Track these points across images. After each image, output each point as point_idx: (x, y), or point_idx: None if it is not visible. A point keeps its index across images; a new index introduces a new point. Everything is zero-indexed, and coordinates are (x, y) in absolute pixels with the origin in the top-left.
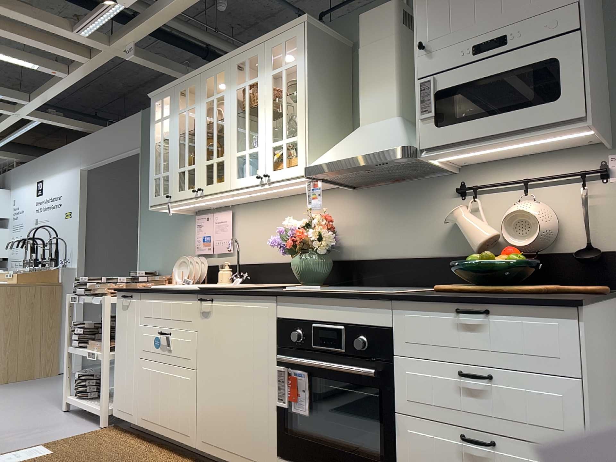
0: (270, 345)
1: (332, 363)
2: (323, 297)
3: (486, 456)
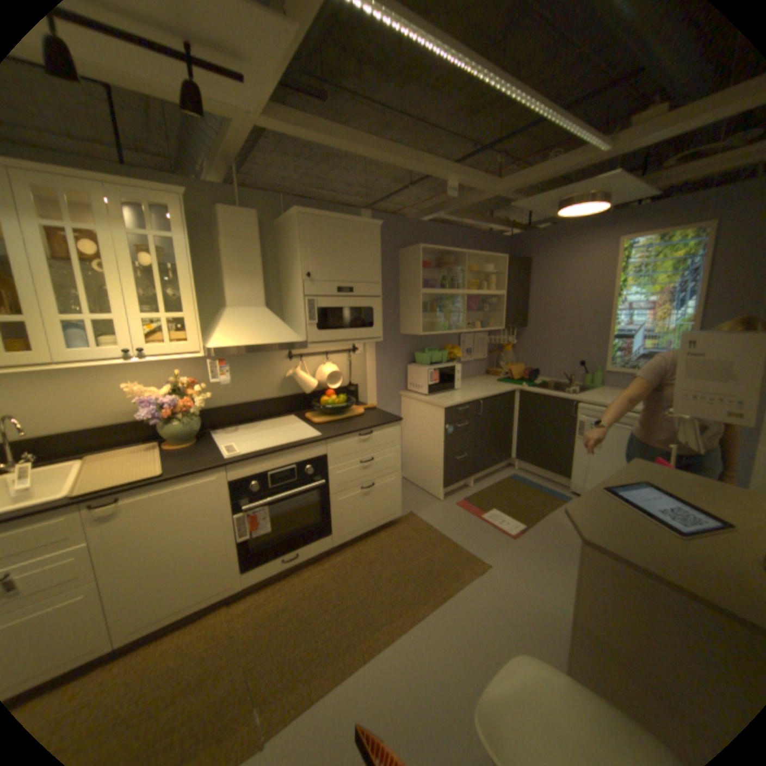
0: (223, 505)
1: (287, 490)
2: (278, 452)
3: (370, 490)
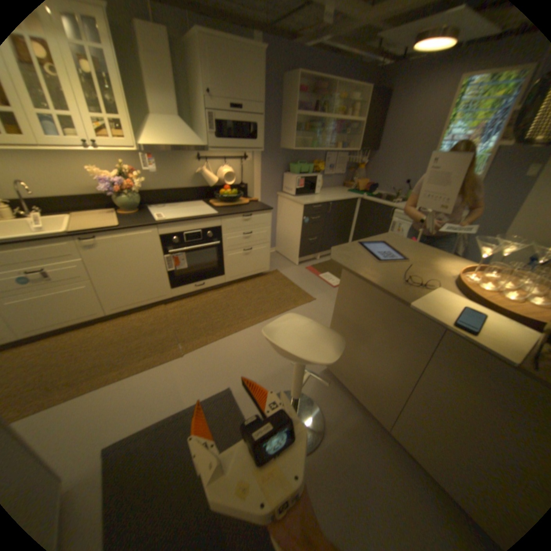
0: (158, 248)
1: (197, 244)
2: (190, 220)
3: (250, 252)
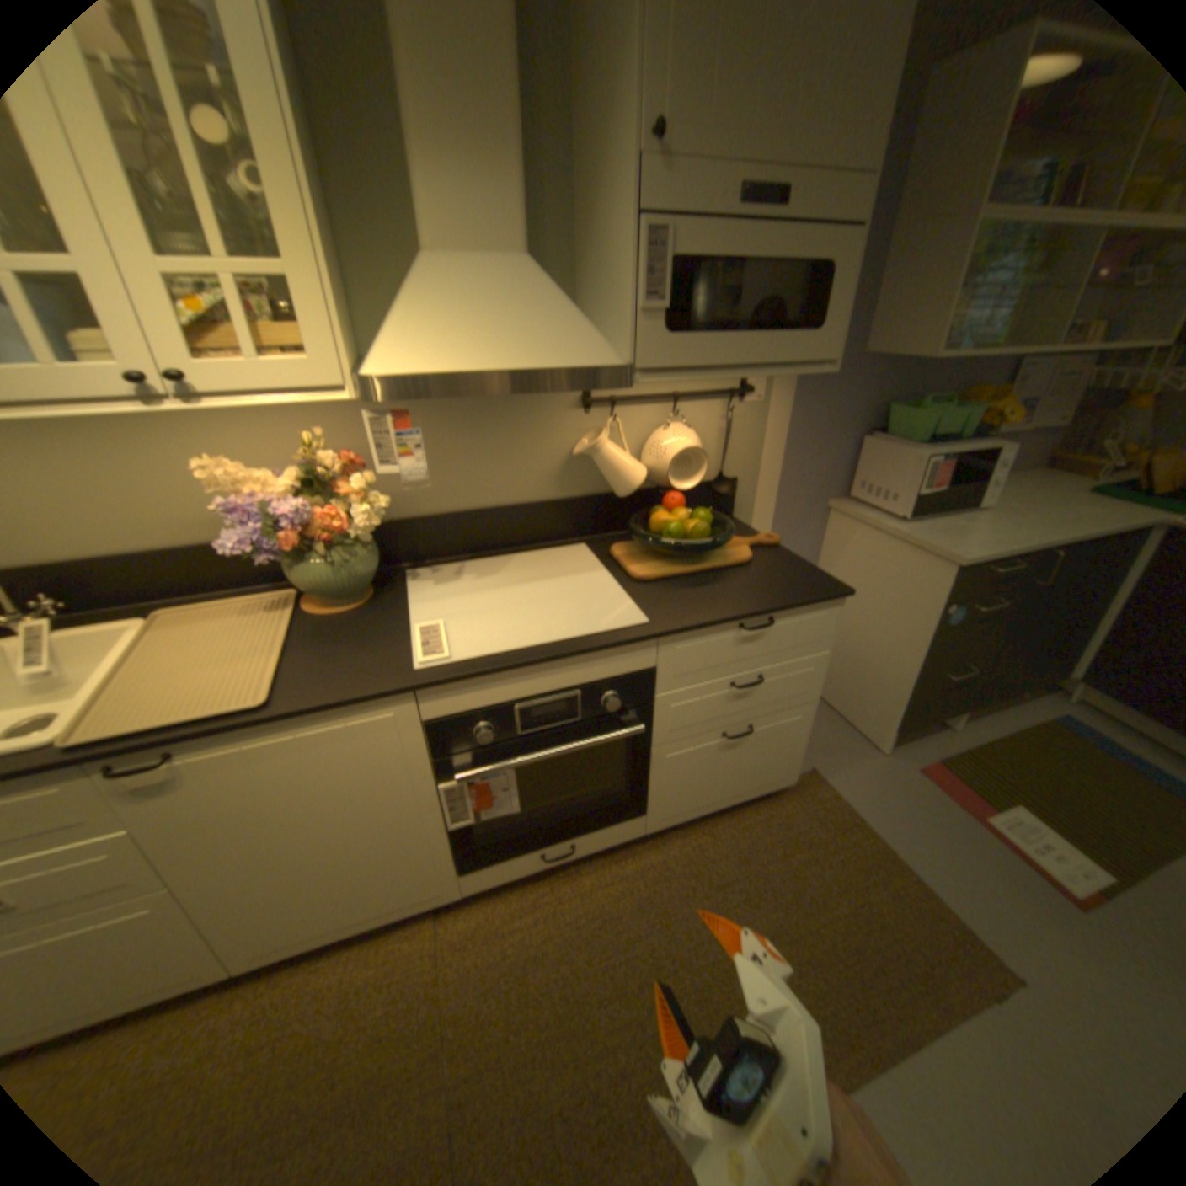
0: (415, 765)
1: (557, 738)
2: (539, 664)
3: (741, 739)
